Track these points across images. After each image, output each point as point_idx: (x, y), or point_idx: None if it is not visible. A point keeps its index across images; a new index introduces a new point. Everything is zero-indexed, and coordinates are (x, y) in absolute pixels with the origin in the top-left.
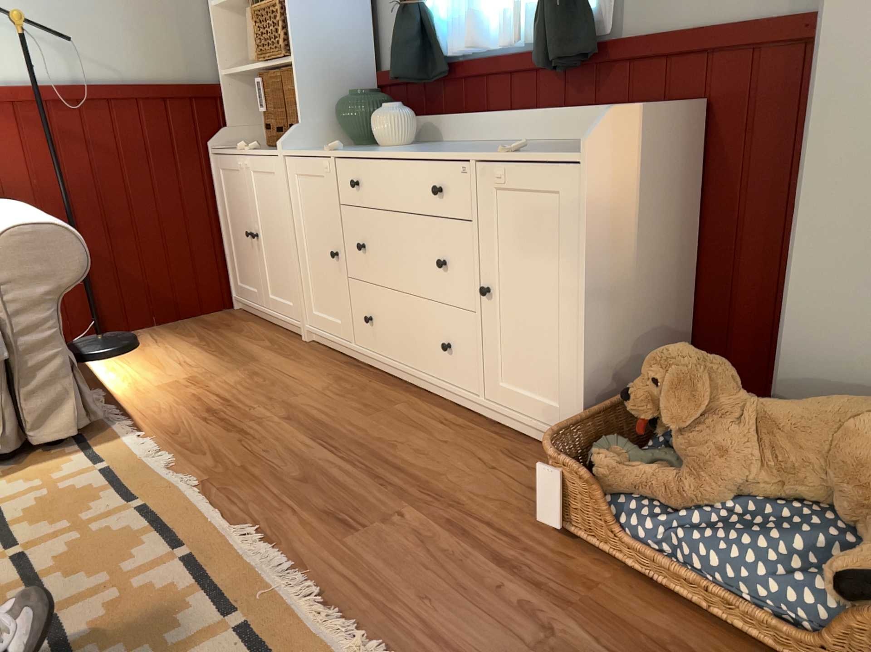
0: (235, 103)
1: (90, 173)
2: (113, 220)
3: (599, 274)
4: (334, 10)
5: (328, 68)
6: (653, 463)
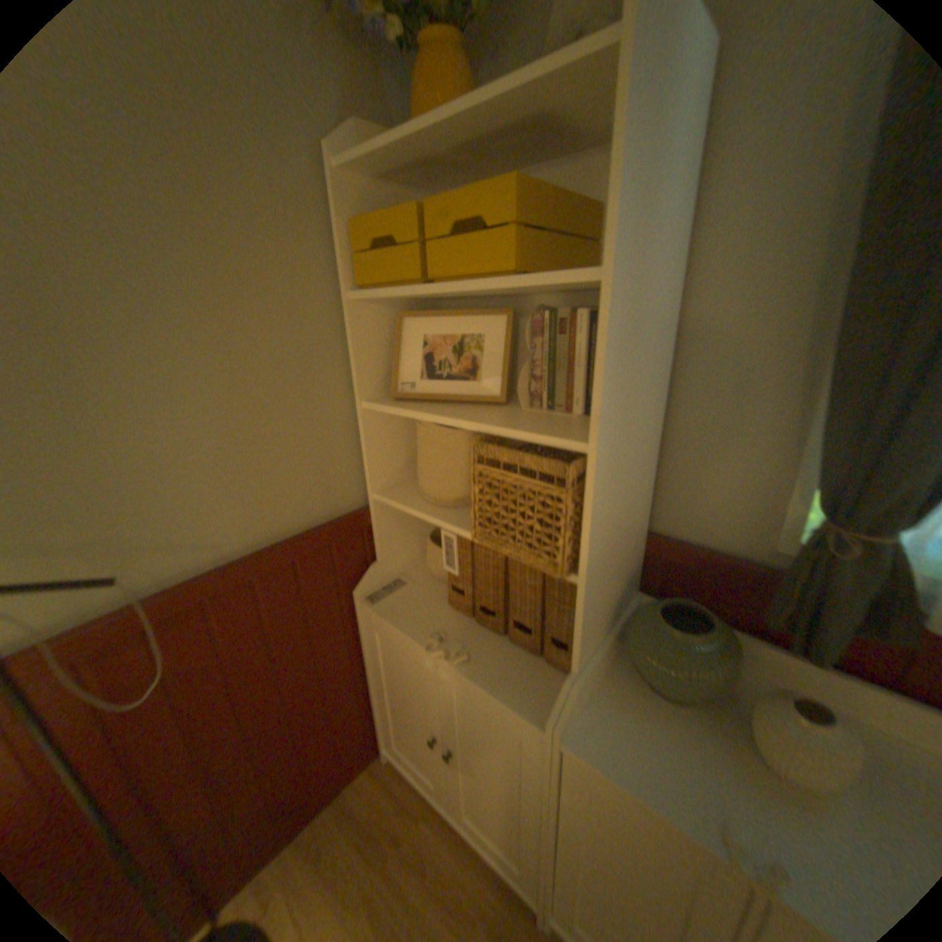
0: (390, 527)
1: (170, 724)
2: (215, 766)
3: None
4: (639, 473)
5: (619, 565)
6: None
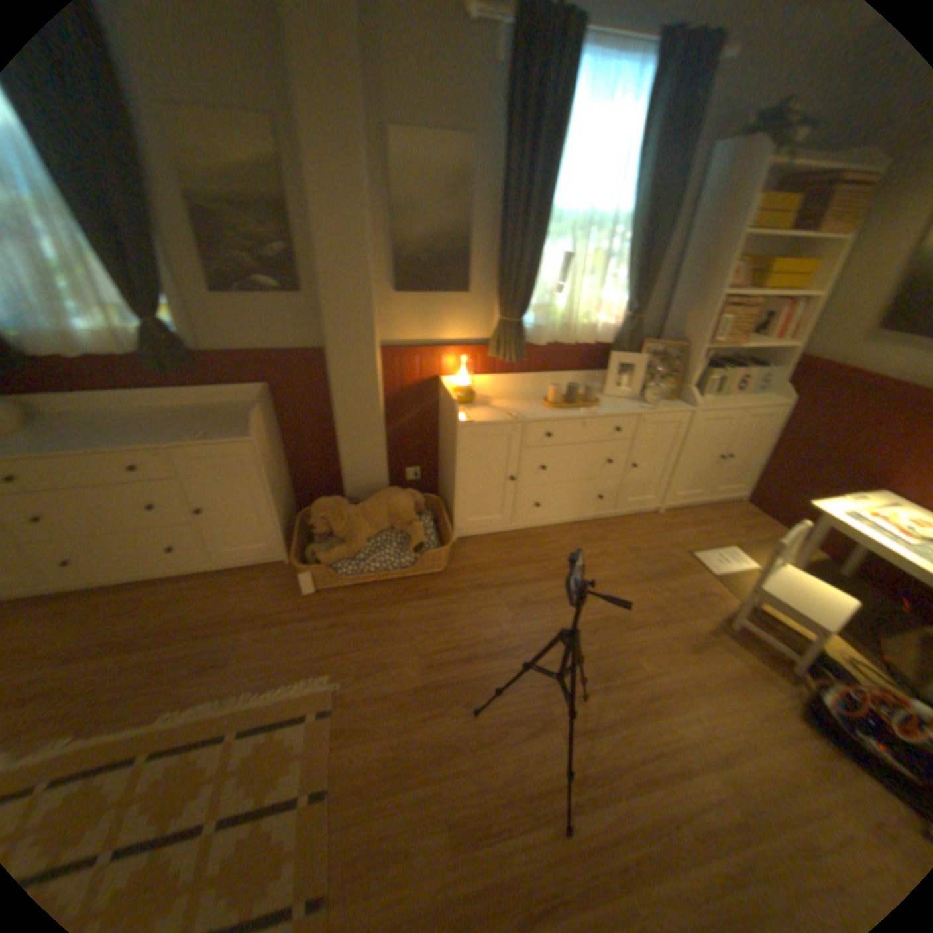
0: None
1: None
2: None
3: (272, 483)
4: None
5: None
6: (331, 547)
